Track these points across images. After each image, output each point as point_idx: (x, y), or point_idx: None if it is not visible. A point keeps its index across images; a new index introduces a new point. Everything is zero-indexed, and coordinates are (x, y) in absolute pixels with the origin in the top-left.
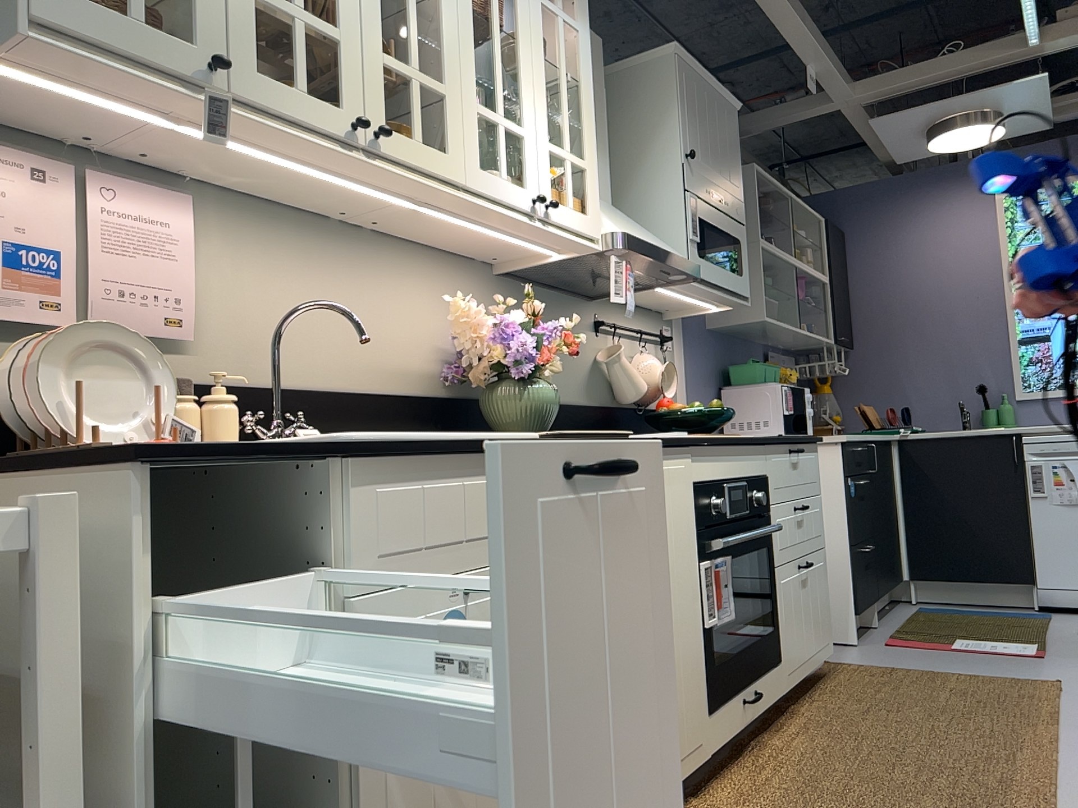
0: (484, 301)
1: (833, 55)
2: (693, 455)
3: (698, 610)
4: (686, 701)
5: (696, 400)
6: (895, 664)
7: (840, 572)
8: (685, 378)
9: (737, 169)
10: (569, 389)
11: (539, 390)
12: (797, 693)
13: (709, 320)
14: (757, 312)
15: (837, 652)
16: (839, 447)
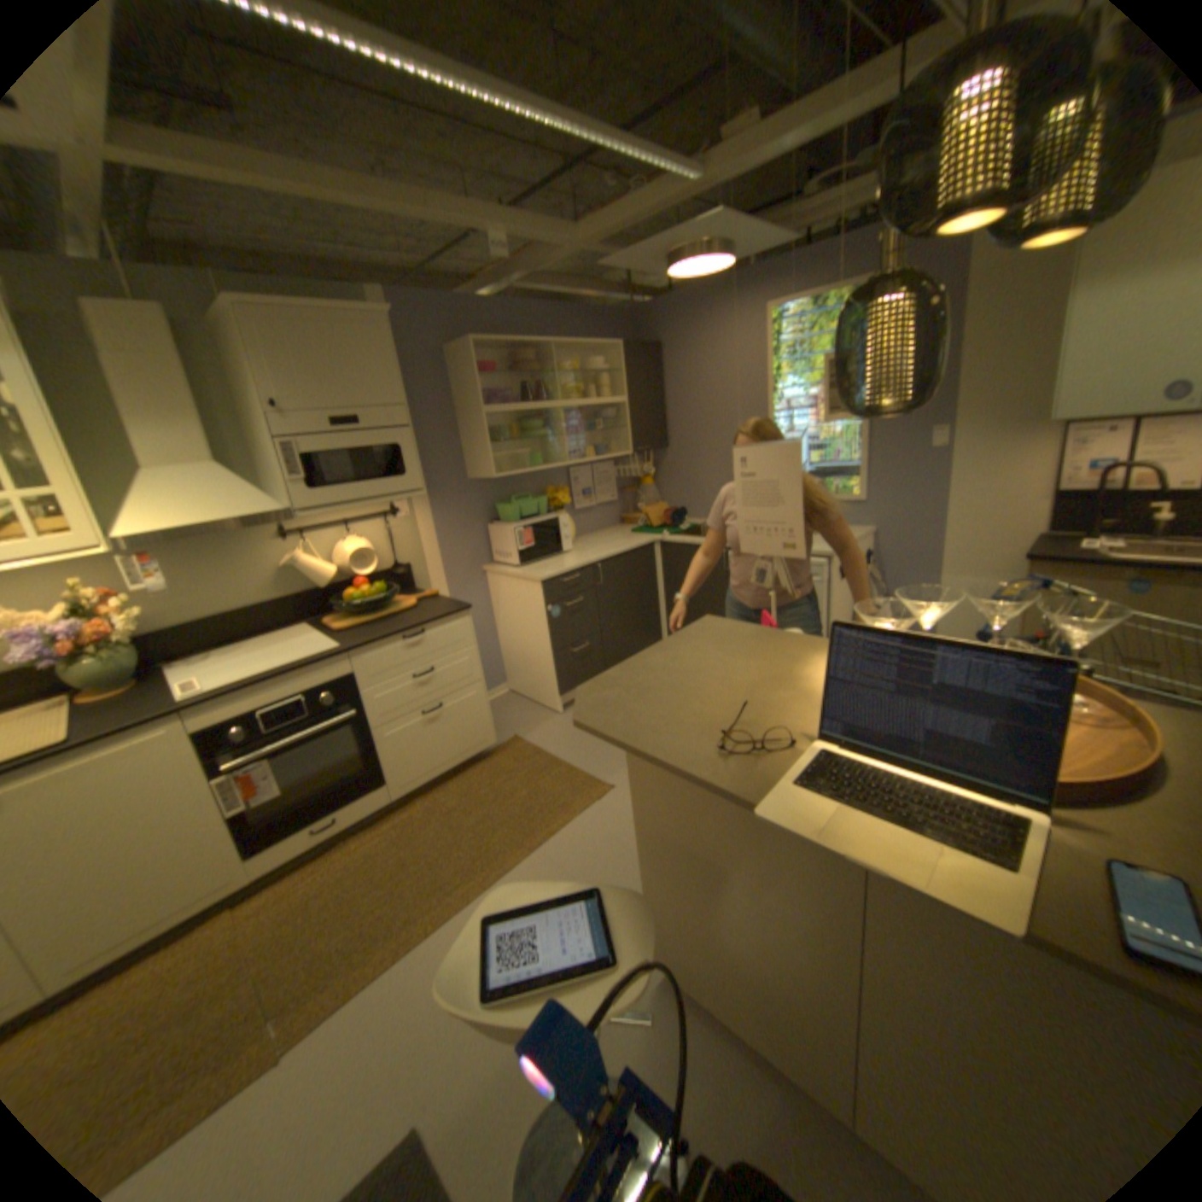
0: (93, 573)
1: (514, 214)
2: (180, 720)
3: (206, 816)
4: (191, 874)
5: (448, 546)
6: (549, 747)
7: (548, 670)
8: (429, 533)
9: (382, 379)
10: (243, 598)
11: (89, 666)
12: (441, 783)
13: (466, 474)
14: (488, 473)
15: (537, 725)
16: (539, 587)
